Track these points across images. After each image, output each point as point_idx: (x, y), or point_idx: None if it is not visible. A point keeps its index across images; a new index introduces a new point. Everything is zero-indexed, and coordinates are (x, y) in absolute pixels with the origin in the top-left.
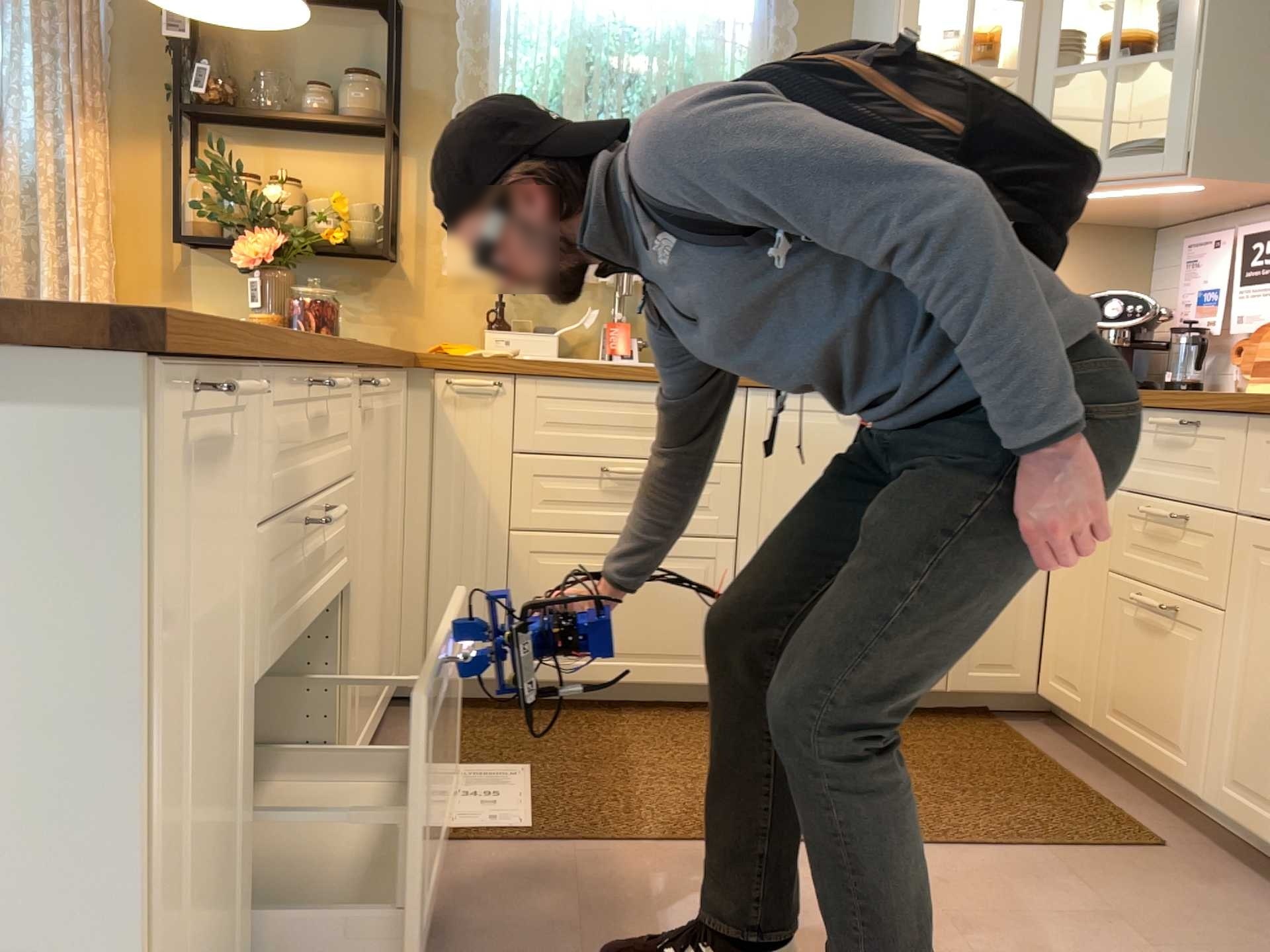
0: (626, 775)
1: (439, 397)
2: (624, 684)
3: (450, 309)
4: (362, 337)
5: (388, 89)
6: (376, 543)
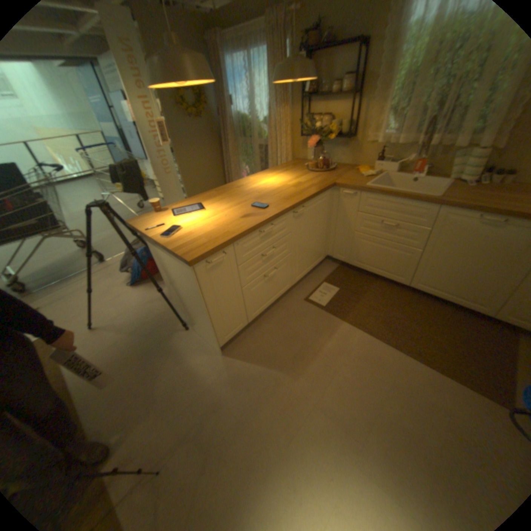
0: (359, 300)
1: (341, 194)
2: (378, 275)
3: (369, 151)
4: (343, 159)
5: (360, 73)
6: (309, 237)
